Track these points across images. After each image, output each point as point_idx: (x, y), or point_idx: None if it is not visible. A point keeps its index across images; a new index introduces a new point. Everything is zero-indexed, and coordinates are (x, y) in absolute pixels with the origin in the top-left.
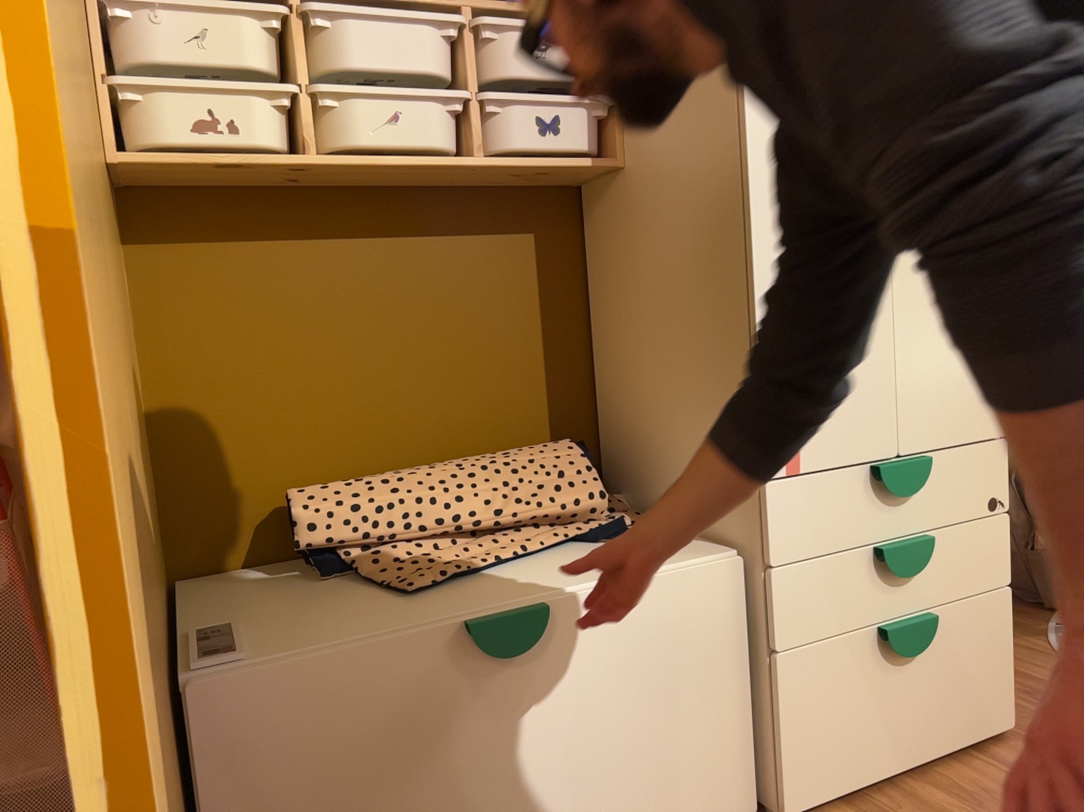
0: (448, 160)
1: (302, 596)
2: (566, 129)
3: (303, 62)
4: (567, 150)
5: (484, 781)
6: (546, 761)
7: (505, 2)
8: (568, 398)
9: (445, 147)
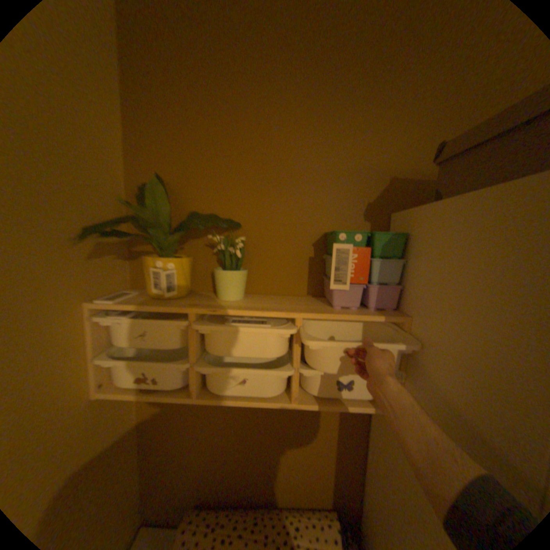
0: (273, 404)
1: None
2: (358, 389)
3: (193, 349)
4: (356, 401)
5: None
6: None
7: (327, 313)
8: (345, 484)
9: (274, 393)
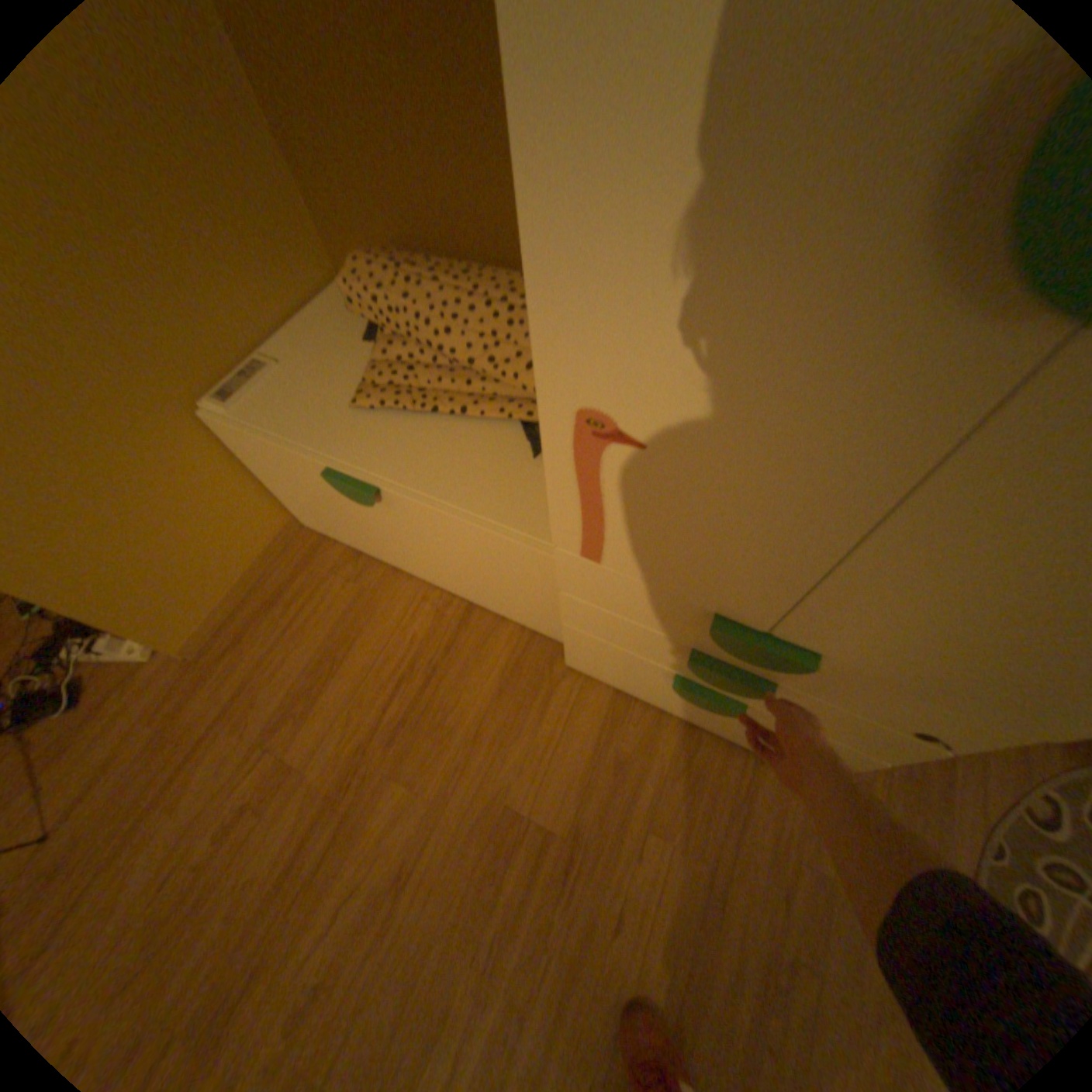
0: None
1: (335, 355)
2: None
3: None
4: None
5: (377, 532)
6: (412, 547)
7: None
8: None
9: None
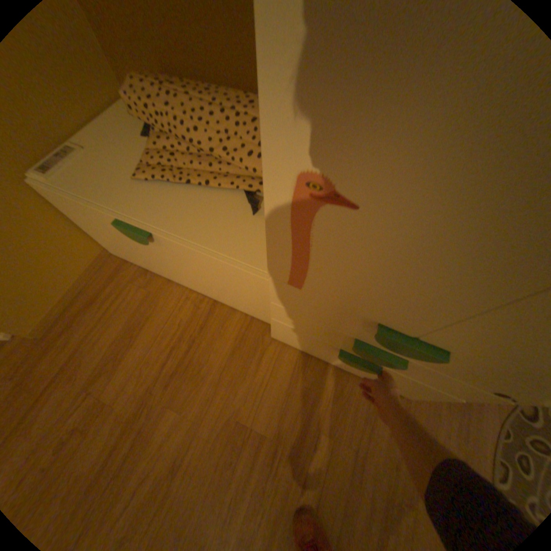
0: None
1: (121, 143)
2: None
3: None
4: None
5: (155, 258)
6: (177, 268)
7: None
8: None
9: None
